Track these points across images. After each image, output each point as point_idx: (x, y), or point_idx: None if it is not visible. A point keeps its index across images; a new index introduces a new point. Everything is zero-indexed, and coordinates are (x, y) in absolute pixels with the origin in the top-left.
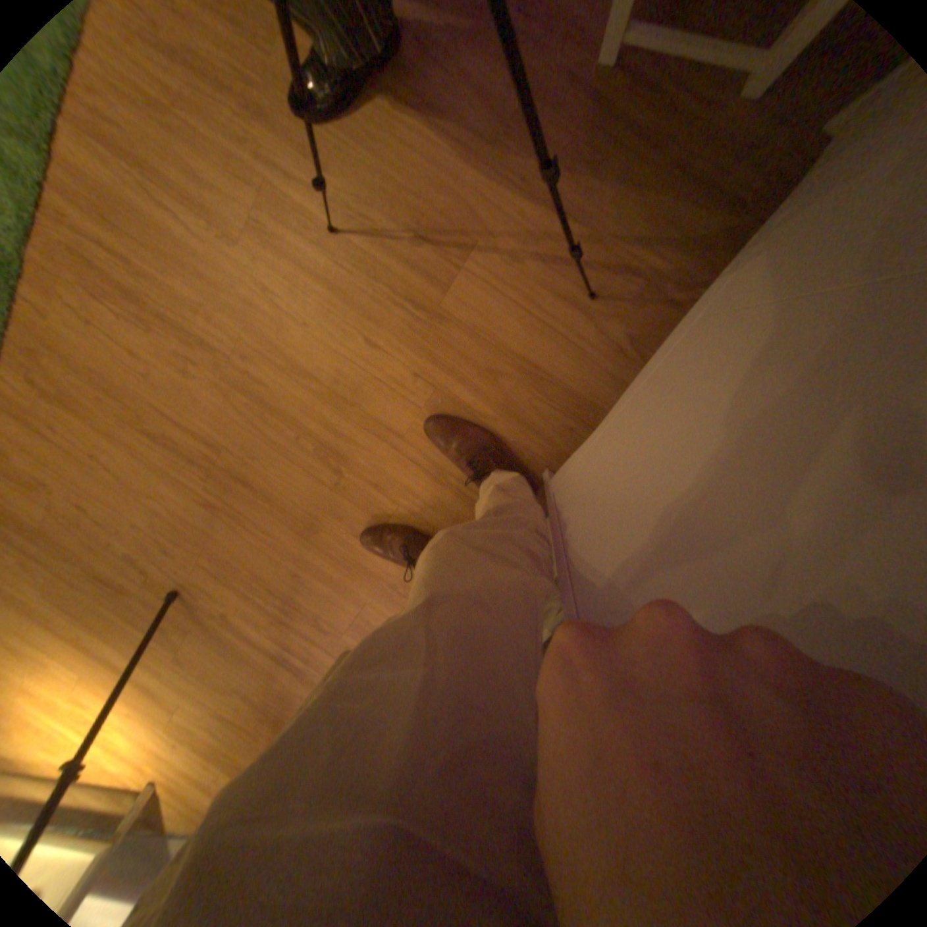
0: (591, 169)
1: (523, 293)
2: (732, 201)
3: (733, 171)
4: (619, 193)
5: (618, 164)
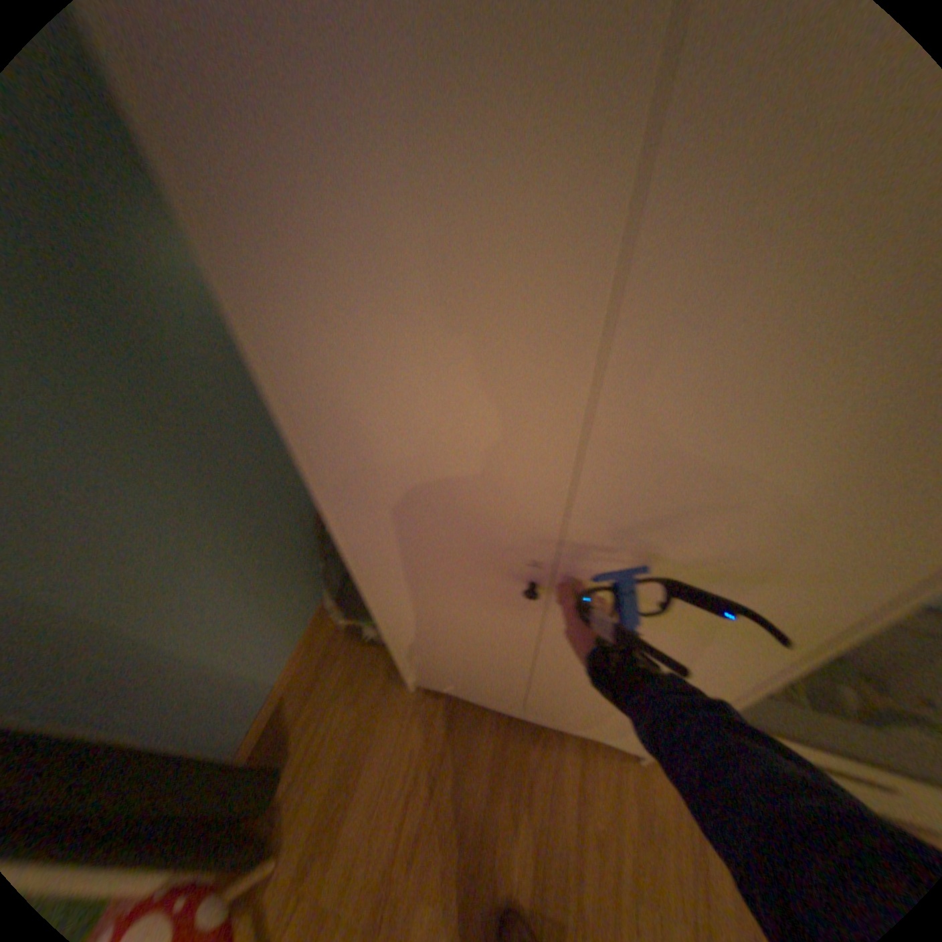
0: (449, 827)
1: (534, 847)
2: (445, 722)
3: (432, 730)
4: (457, 798)
5: (442, 807)
